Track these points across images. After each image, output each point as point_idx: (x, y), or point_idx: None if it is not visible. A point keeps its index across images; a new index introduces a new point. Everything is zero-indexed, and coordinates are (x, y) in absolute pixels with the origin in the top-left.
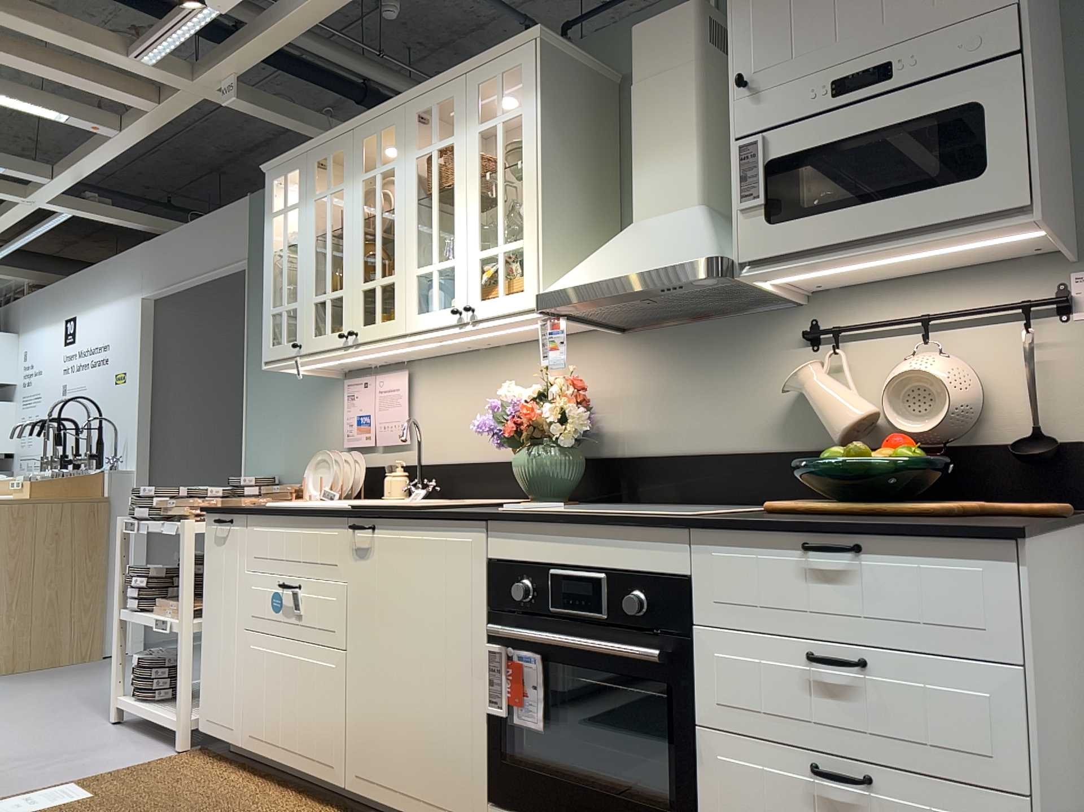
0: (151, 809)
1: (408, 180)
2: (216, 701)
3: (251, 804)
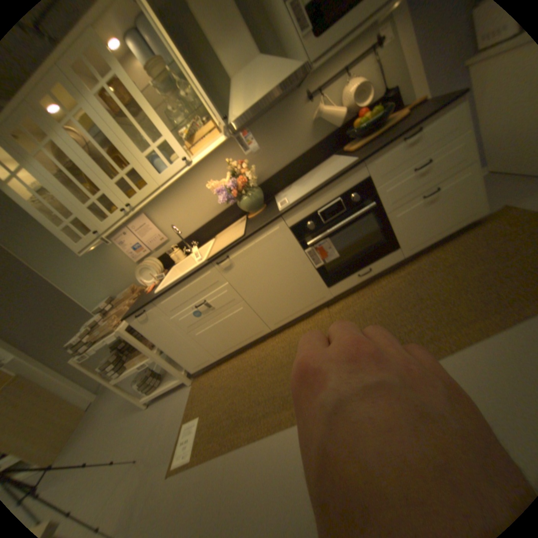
0: (225, 394)
1: (98, 110)
2: (193, 359)
3: (247, 362)
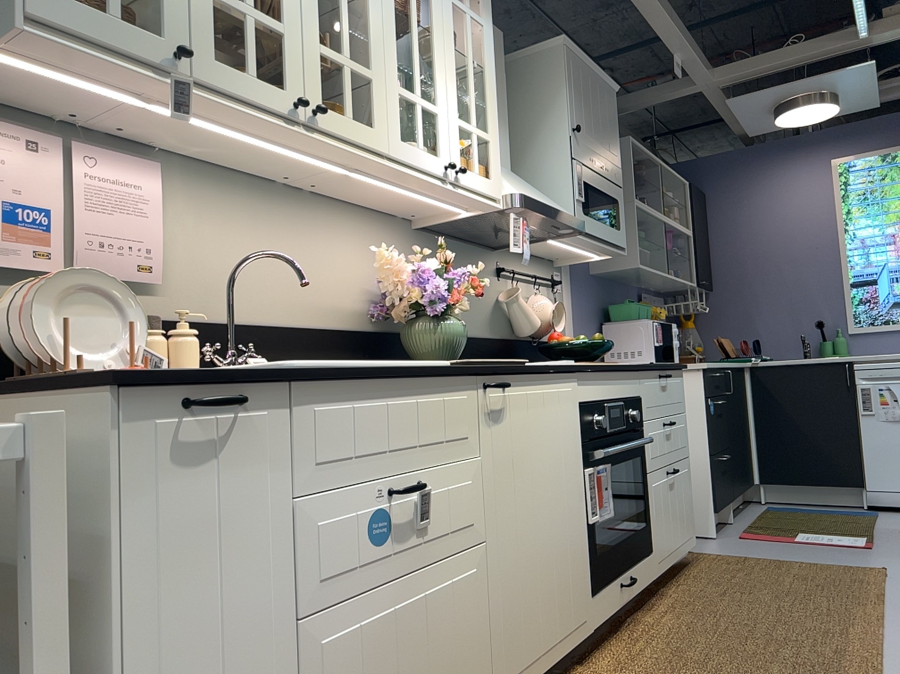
0: None
1: None
2: None
3: None
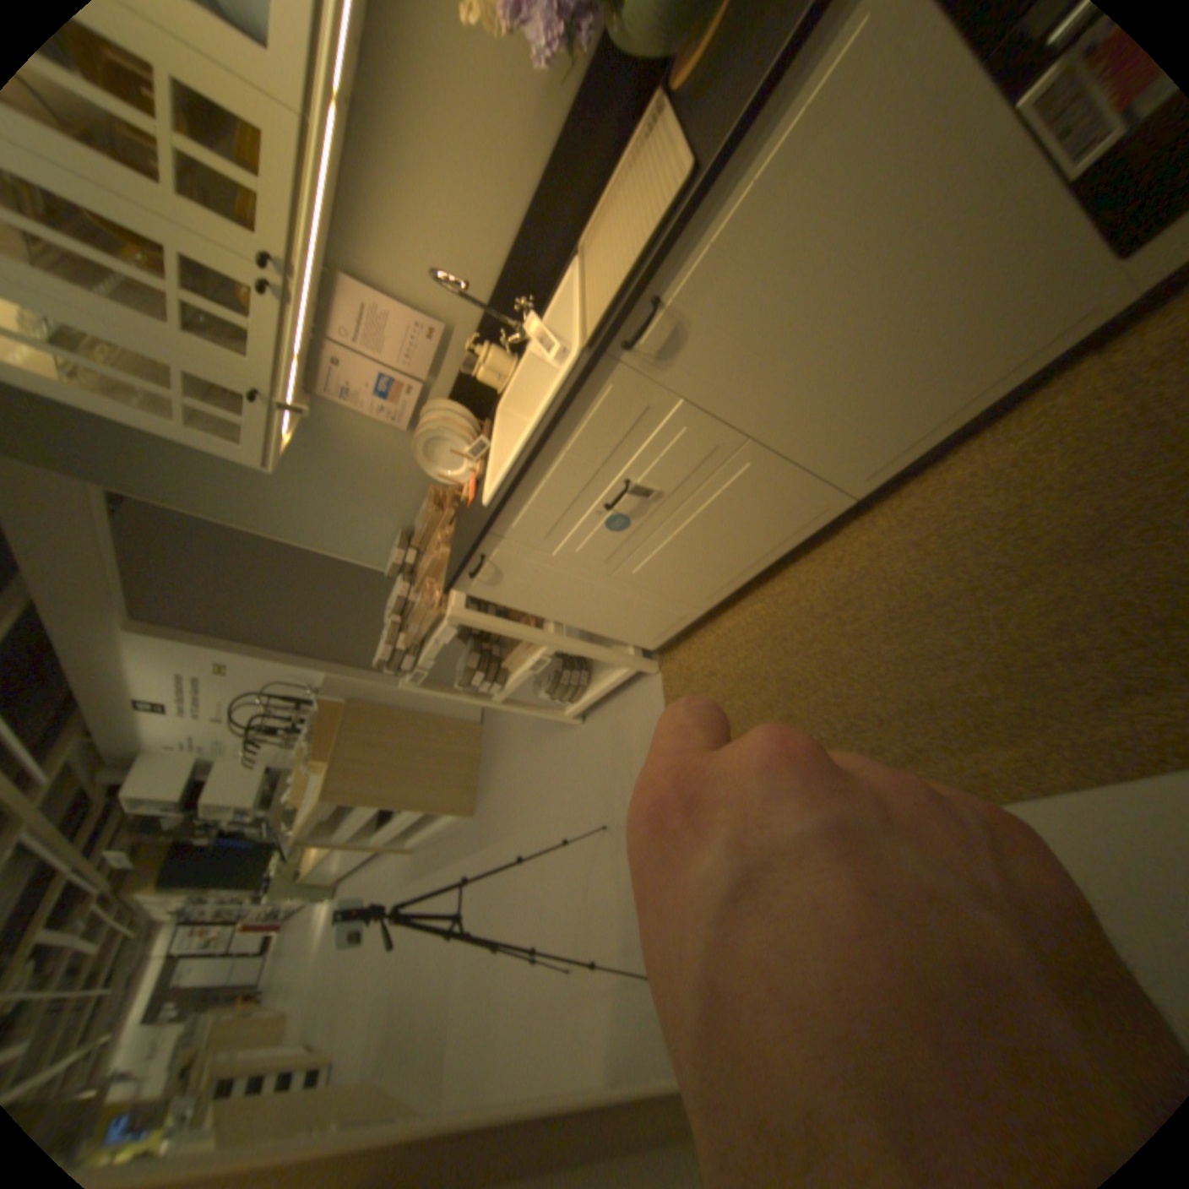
0: (760, 696)
1: None
2: (647, 625)
3: (798, 605)
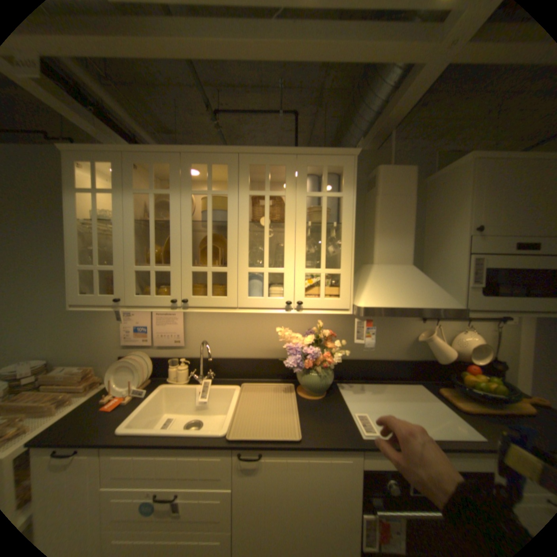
0: None
1: (241, 208)
2: None
3: None
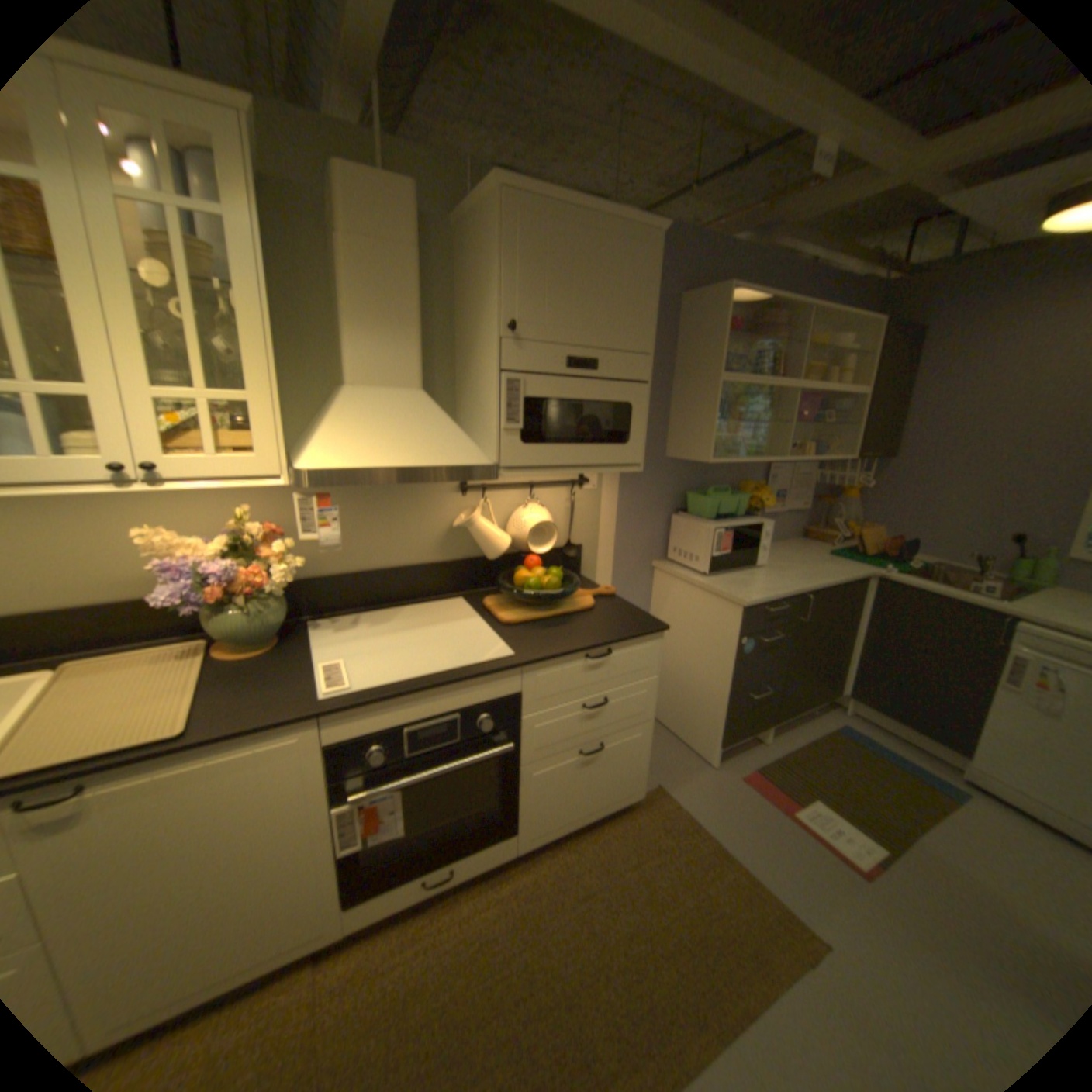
0: None
1: None
2: None
3: None
